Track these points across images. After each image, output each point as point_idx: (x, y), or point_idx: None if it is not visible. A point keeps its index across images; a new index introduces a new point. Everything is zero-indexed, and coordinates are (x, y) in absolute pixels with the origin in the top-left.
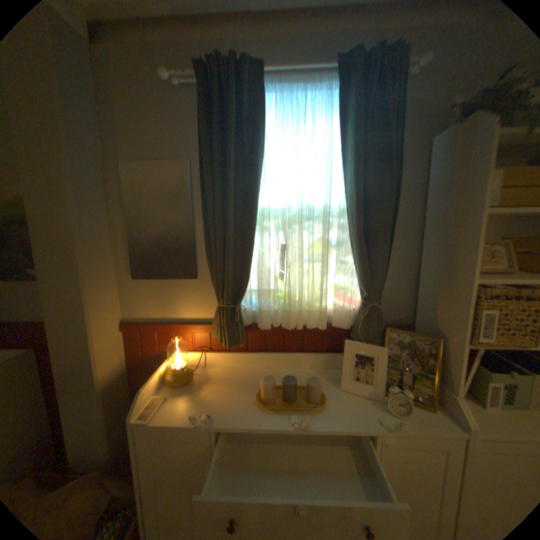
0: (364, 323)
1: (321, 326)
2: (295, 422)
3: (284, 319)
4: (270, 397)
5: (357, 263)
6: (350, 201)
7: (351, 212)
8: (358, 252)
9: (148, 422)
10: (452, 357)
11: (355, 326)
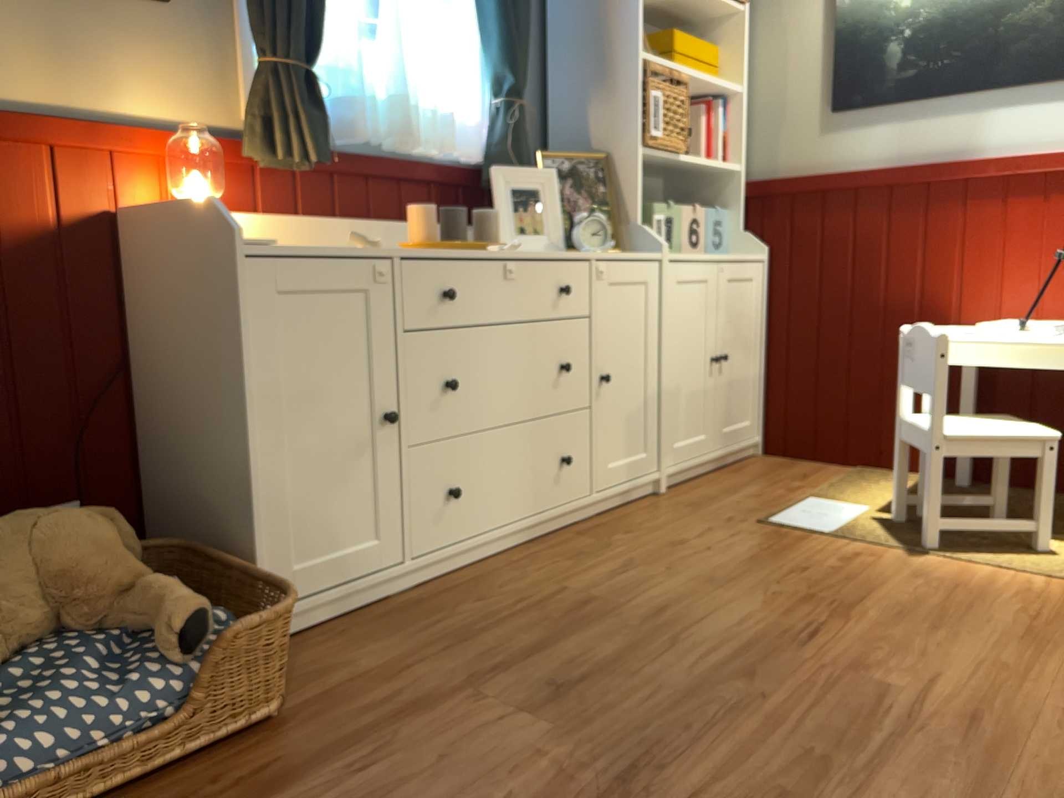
0: (512, 137)
1: (448, 145)
2: (500, 245)
3: (381, 131)
4: (433, 236)
5: (490, 27)
6: None
7: None
8: (498, 2)
9: (273, 241)
10: (620, 177)
11: (489, 158)
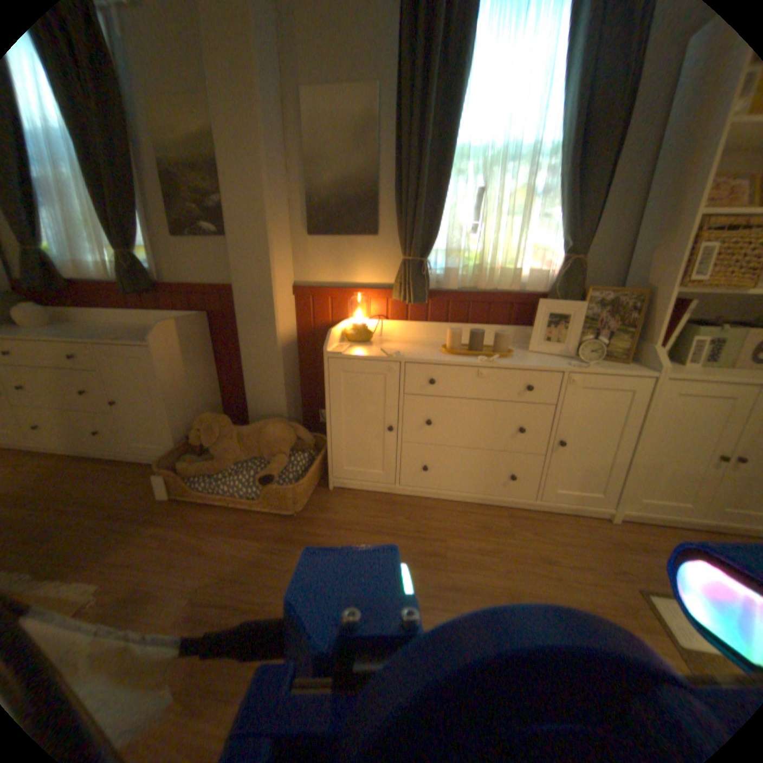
0: (562, 281)
1: (513, 287)
2: (482, 359)
3: (472, 281)
4: (456, 346)
5: (565, 210)
6: (567, 130)
7: (566, 144)
8: (568, 194)
9: (343, 352)
10: (657, 309)
11: (552, 290)
